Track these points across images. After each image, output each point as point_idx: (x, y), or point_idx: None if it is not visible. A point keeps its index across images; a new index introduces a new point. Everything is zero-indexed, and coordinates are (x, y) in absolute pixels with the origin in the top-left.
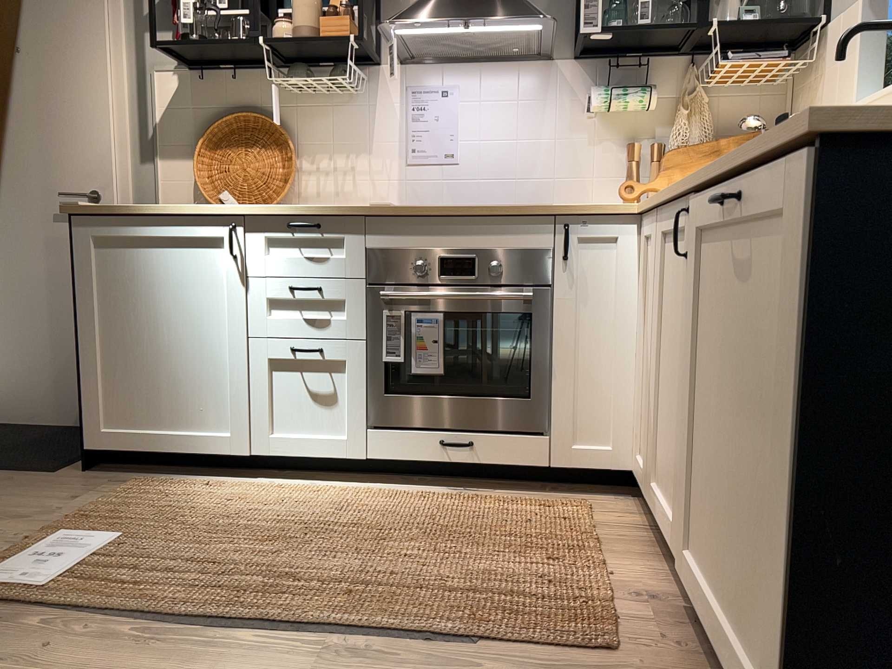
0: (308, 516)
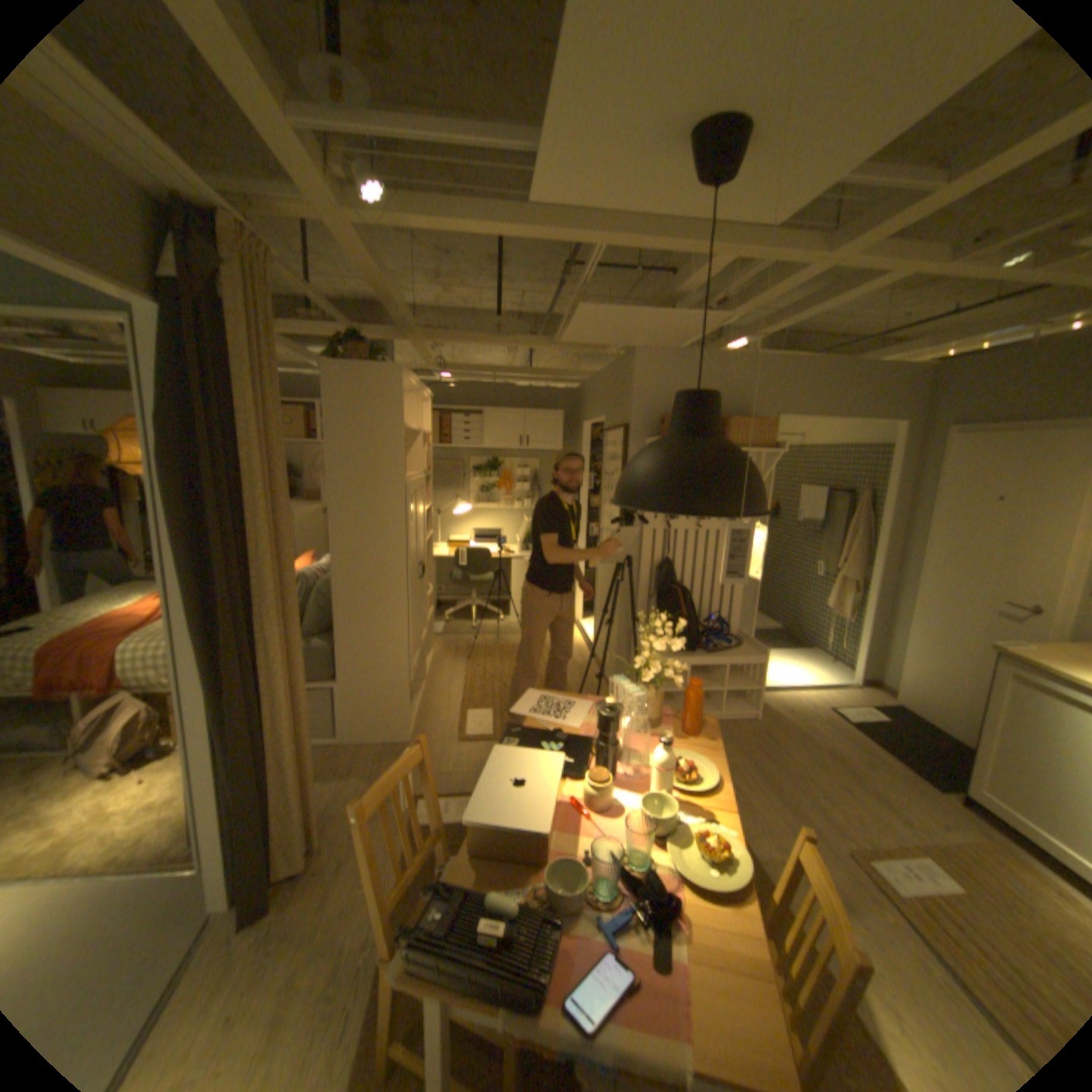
0: None
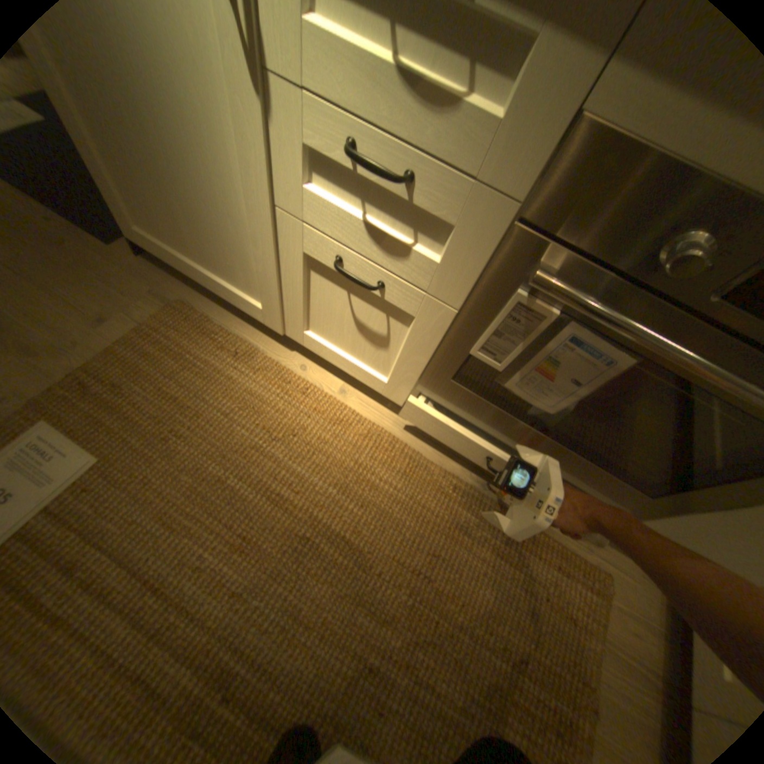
0: (308, 486)
